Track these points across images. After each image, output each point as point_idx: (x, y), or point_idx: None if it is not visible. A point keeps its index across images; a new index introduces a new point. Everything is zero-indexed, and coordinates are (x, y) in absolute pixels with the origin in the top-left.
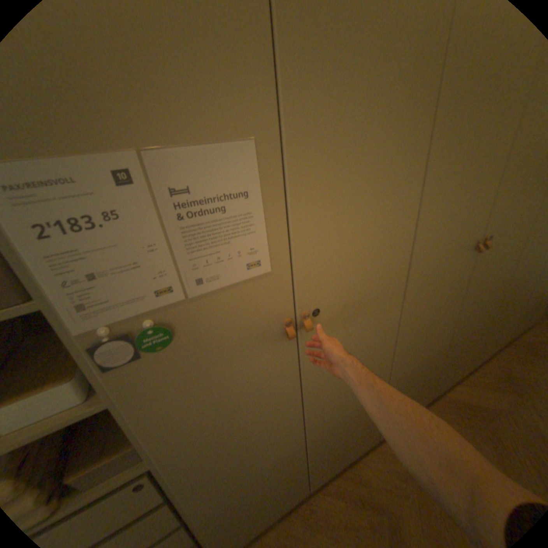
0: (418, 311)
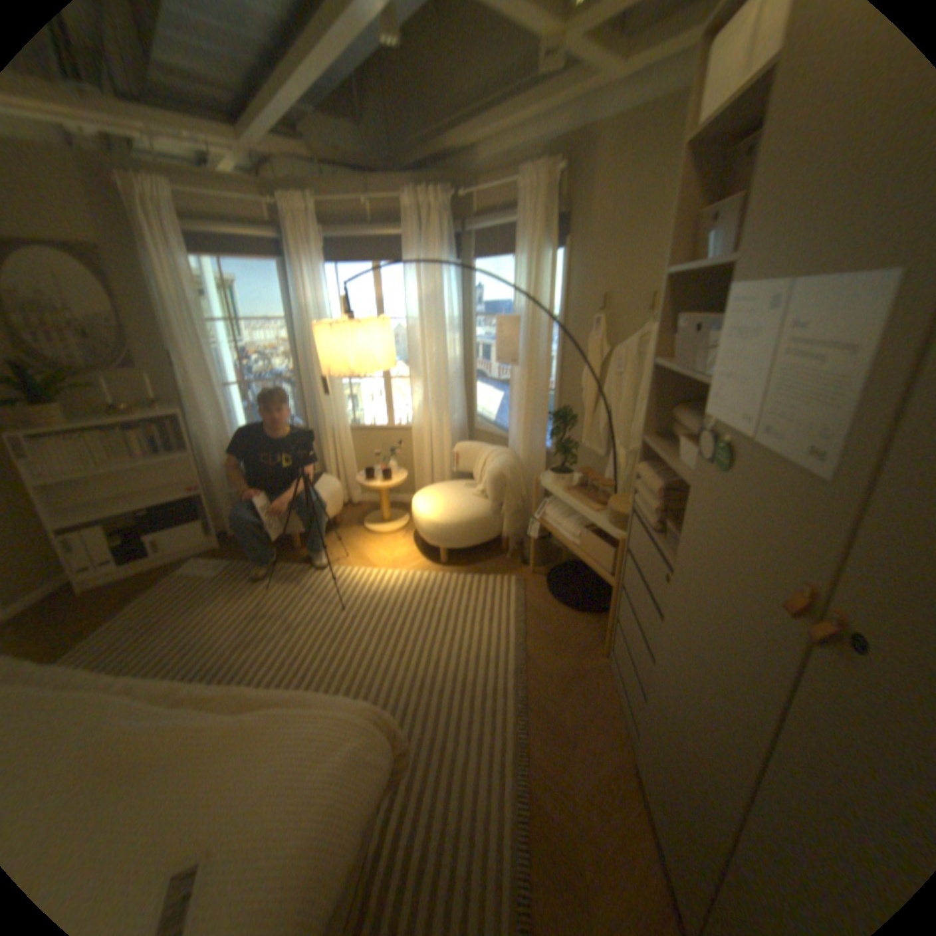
0: None
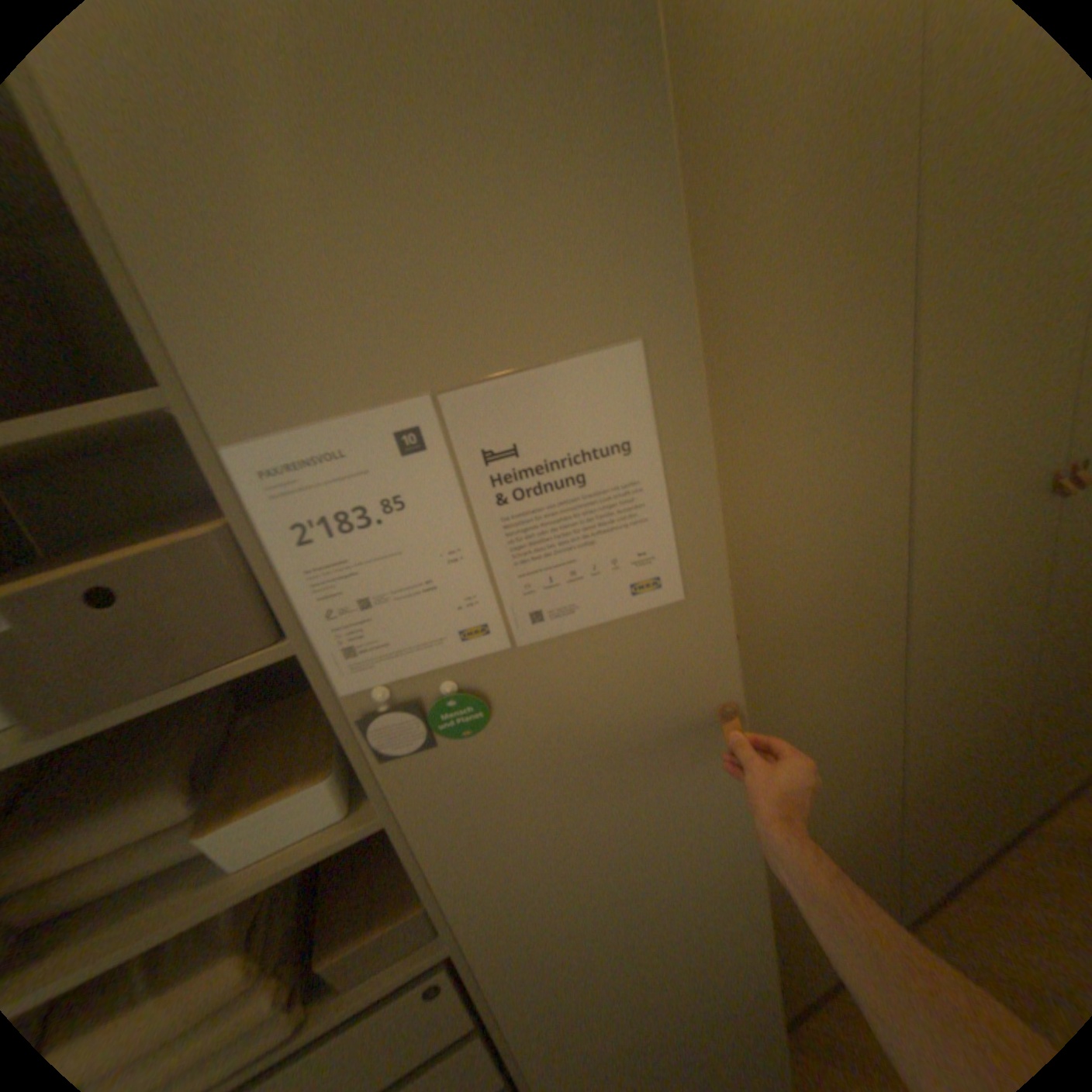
0: (946, 630)
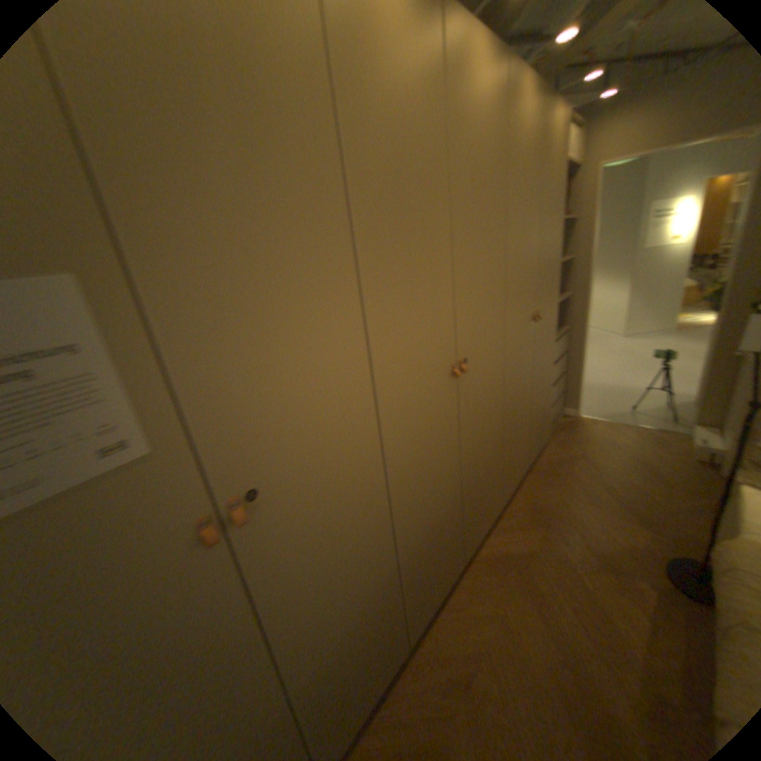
0: (408, 459)
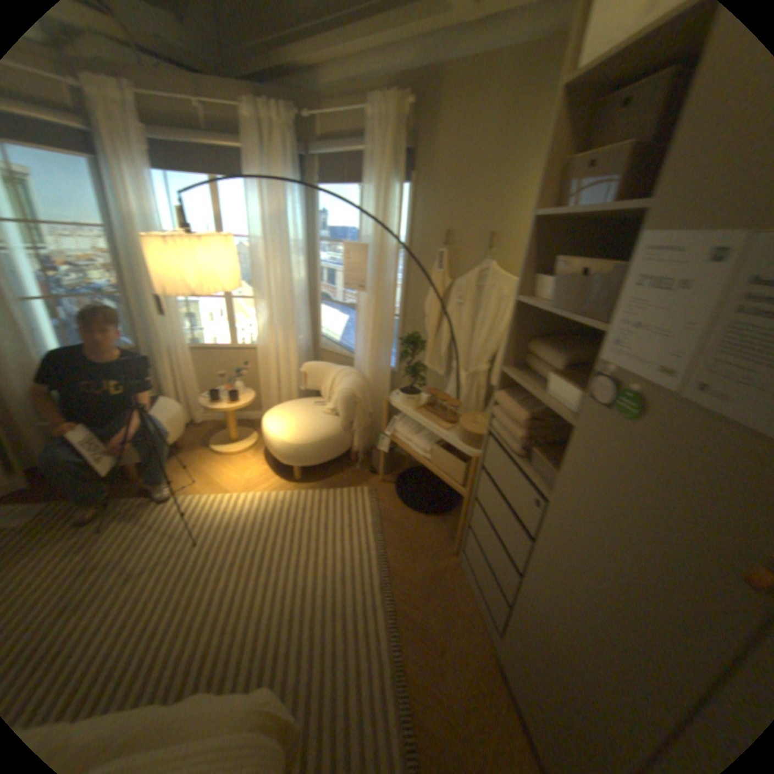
0: None
